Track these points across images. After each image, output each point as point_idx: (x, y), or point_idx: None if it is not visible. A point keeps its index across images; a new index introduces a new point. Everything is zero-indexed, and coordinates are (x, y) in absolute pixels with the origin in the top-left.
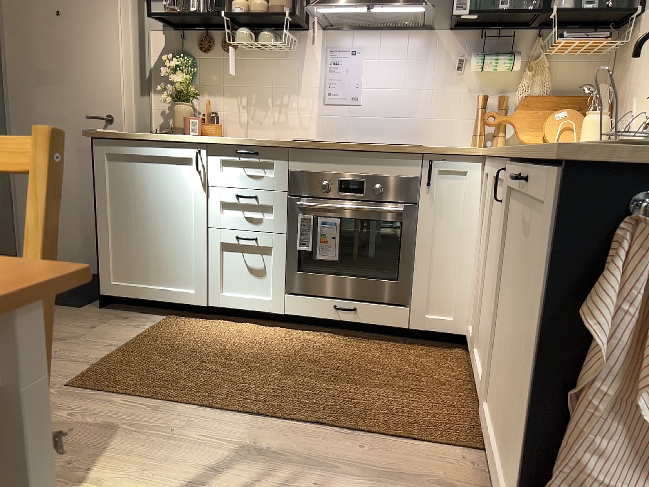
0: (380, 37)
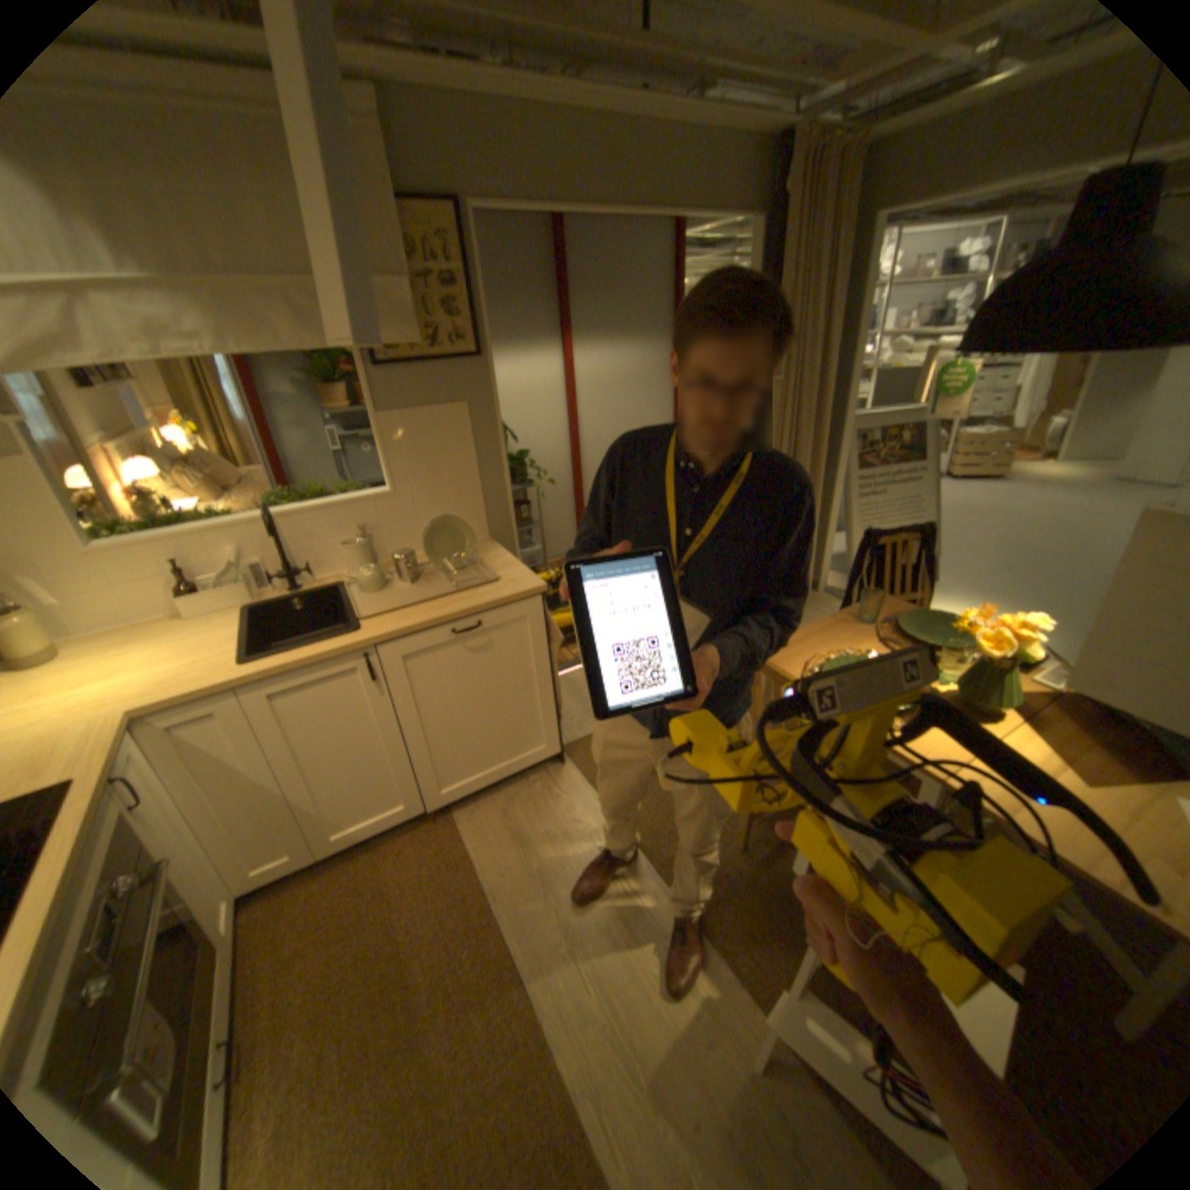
0: None
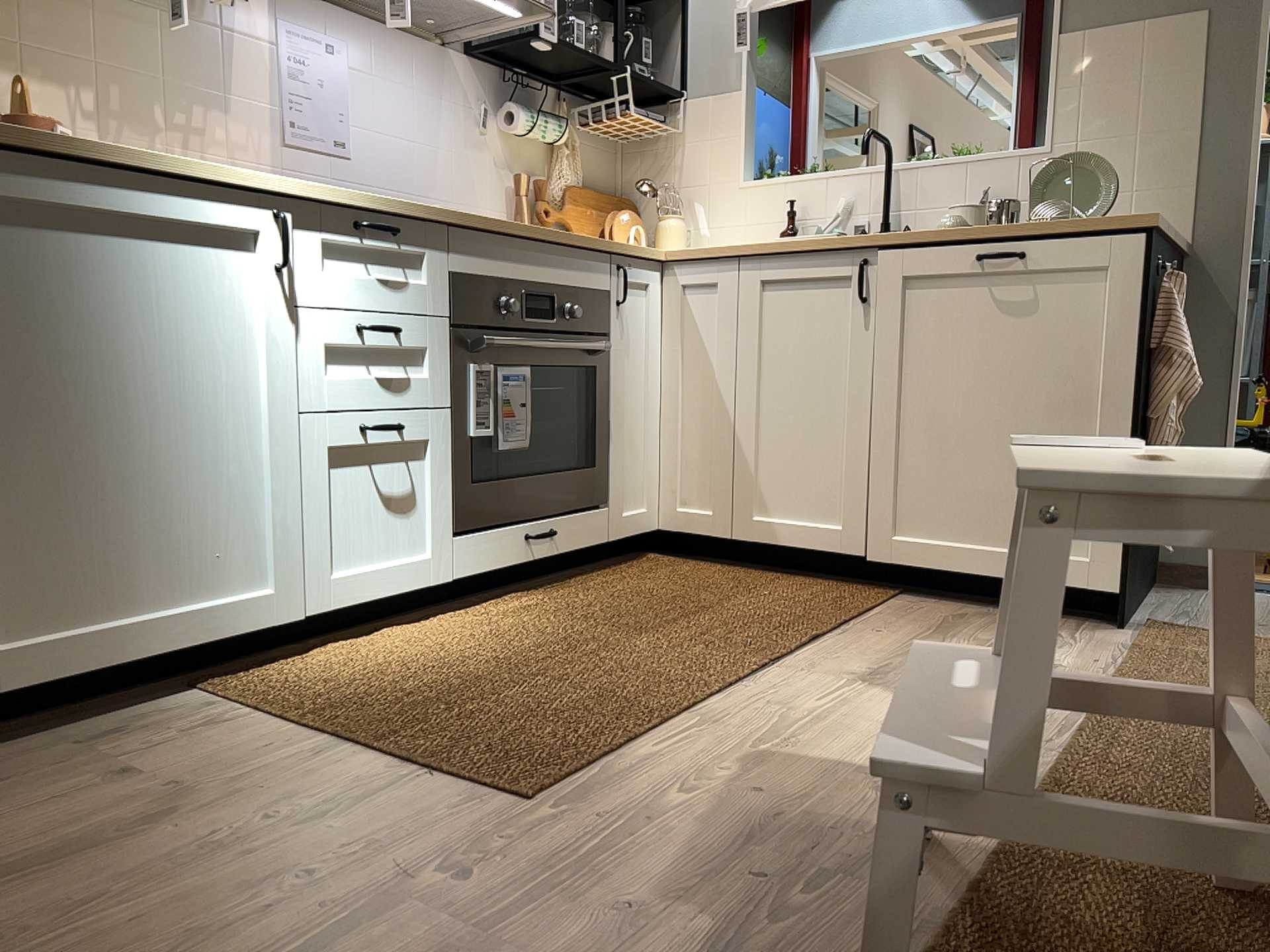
0: (376, 37)
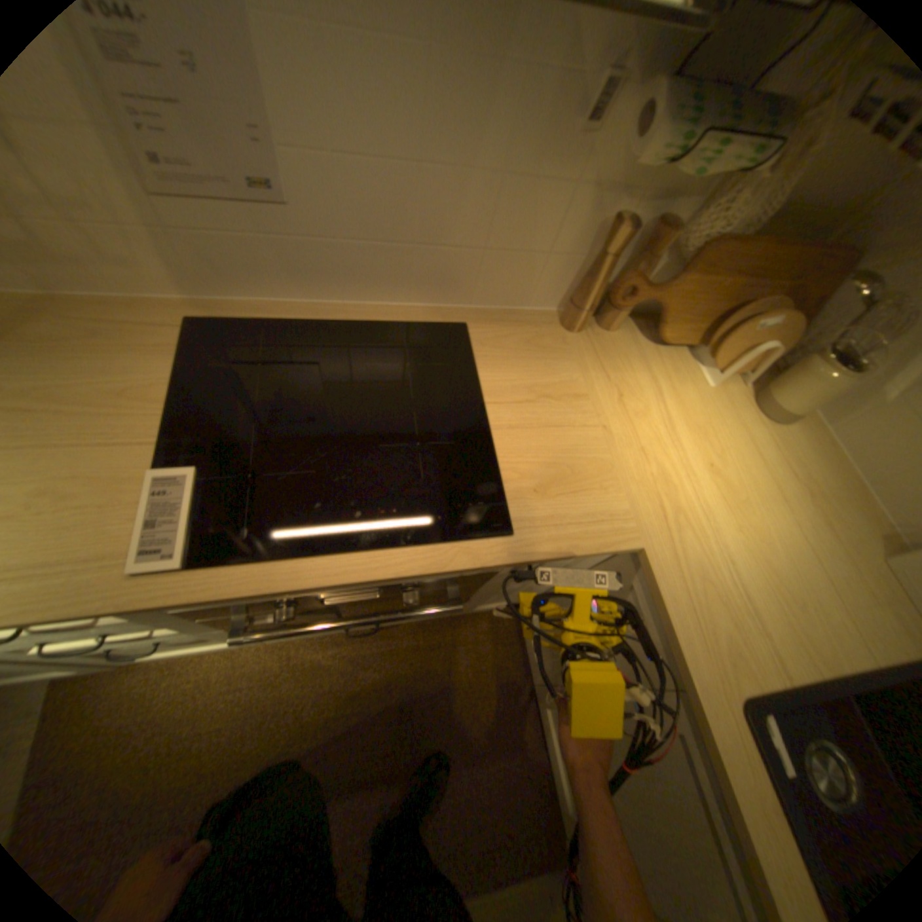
0: None
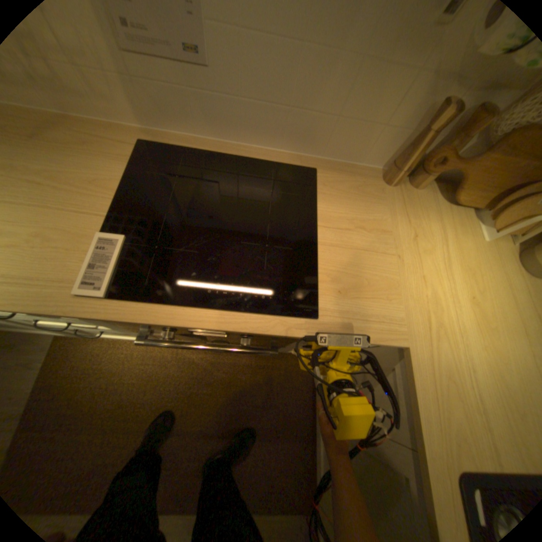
0: None
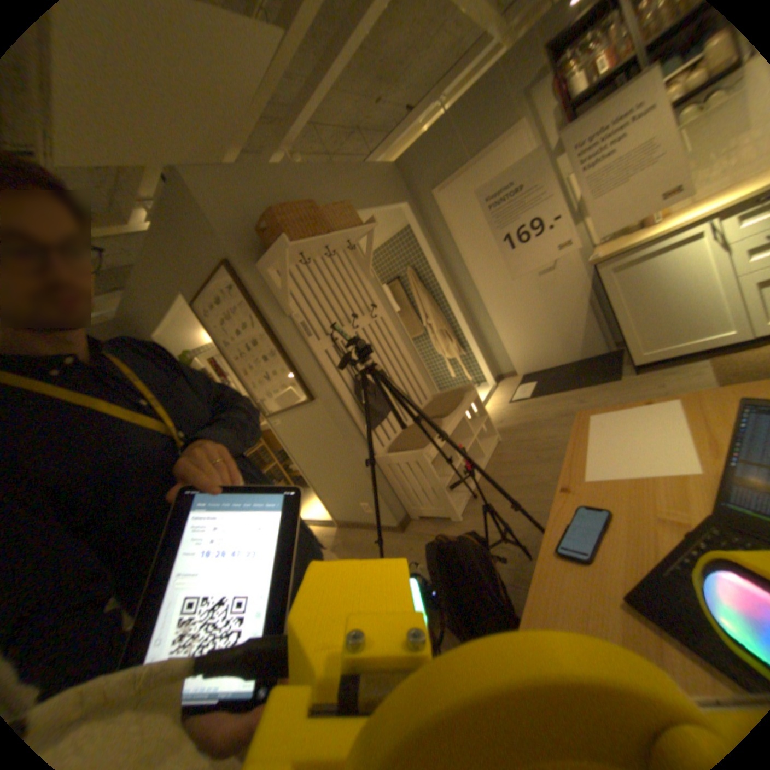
0: None
